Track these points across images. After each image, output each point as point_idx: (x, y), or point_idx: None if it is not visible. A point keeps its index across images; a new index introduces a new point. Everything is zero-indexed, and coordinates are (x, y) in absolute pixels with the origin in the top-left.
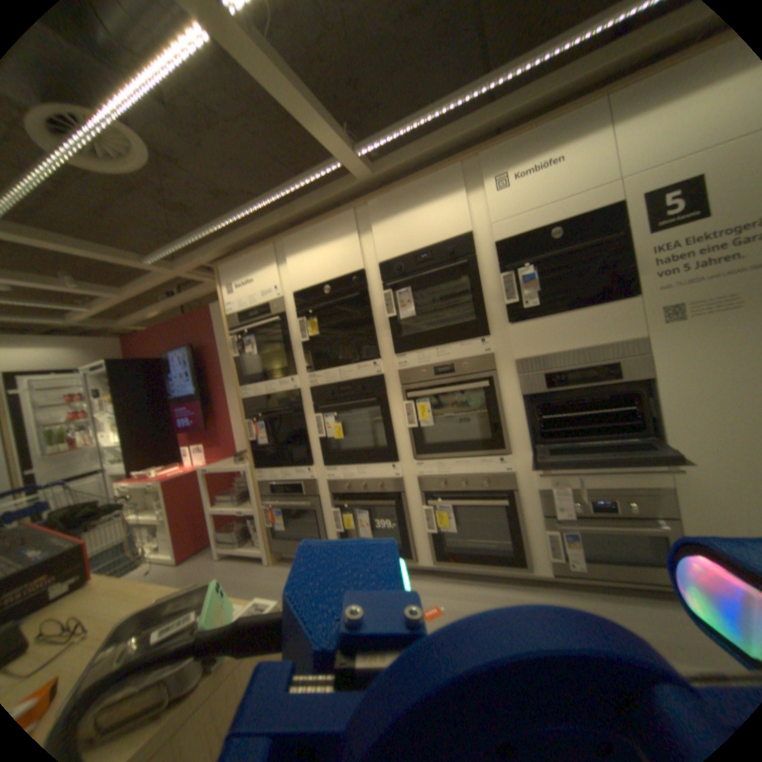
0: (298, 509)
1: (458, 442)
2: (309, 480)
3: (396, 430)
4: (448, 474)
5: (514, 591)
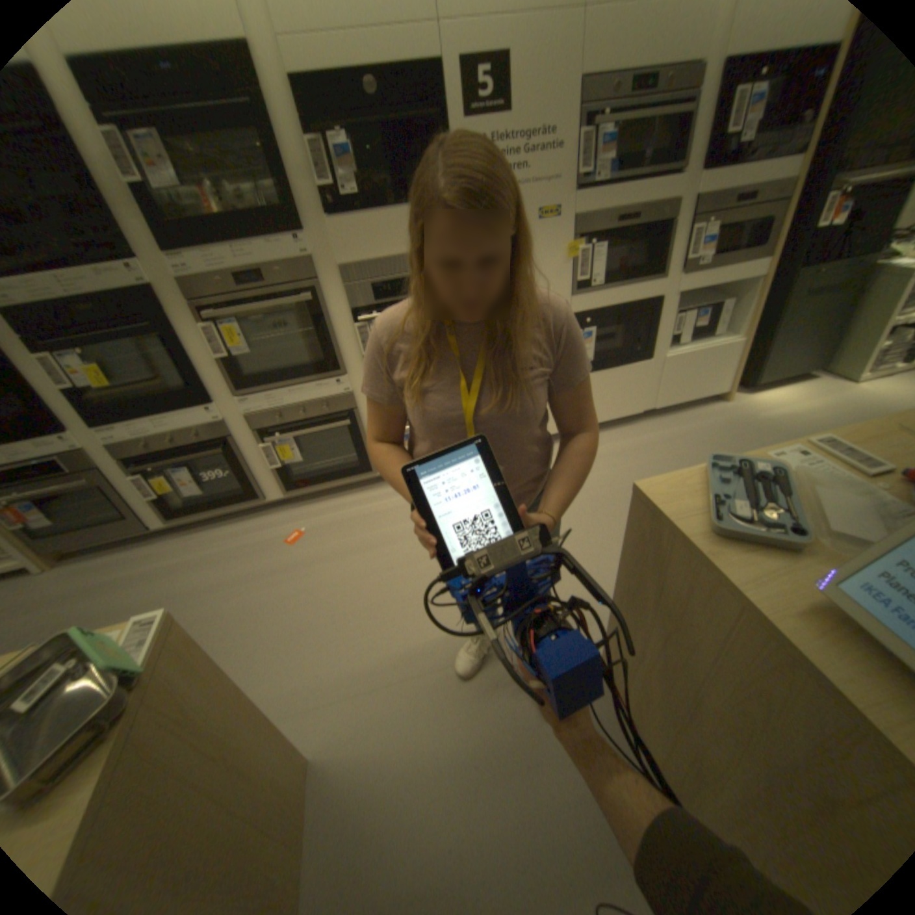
0: (64, 495)
1: (285, 369)
2: (67, 454)
3: (197, 366)
4: (280, 408)
5: (363, 493)
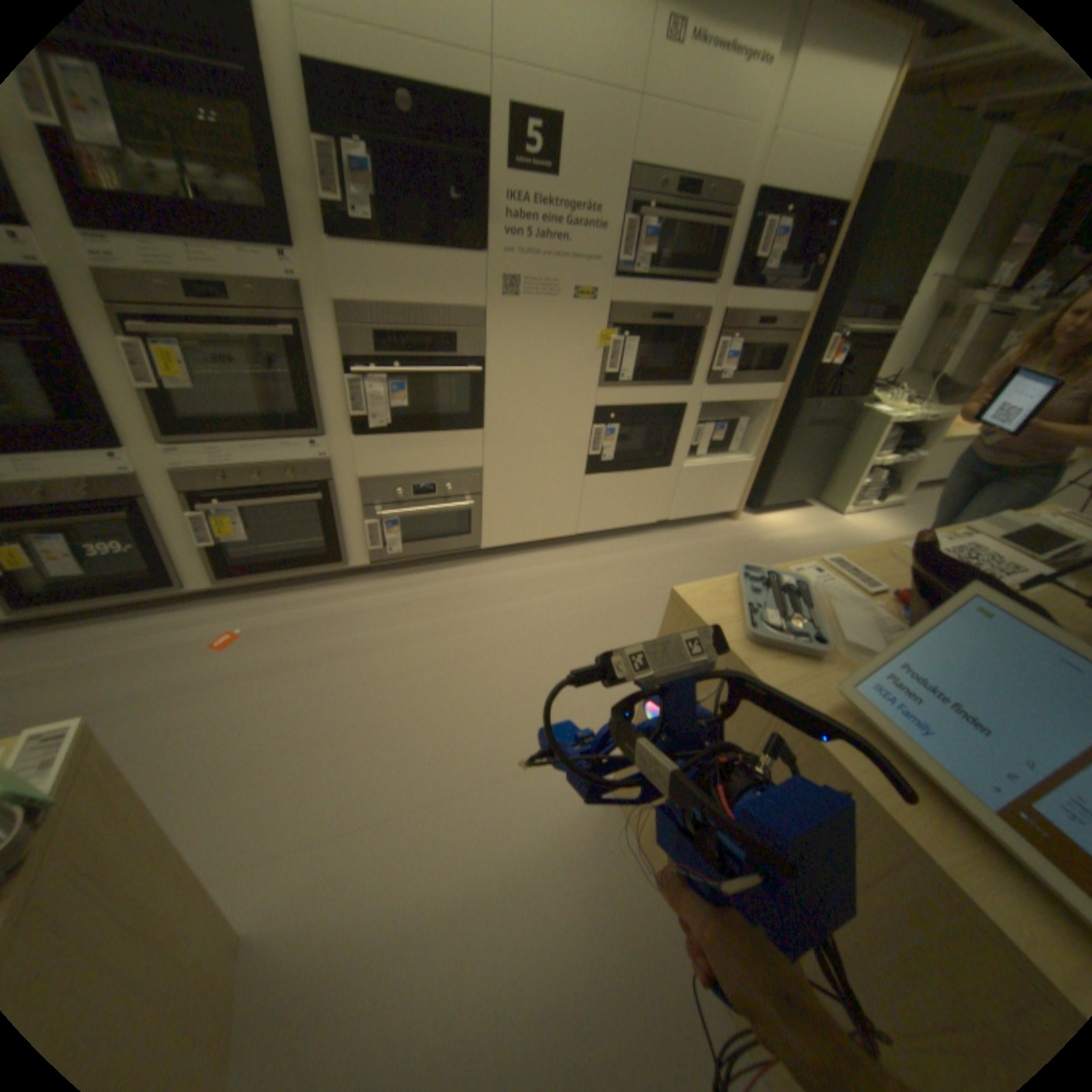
0: None
1: (238, 418)
2: None
3: (104, 394)
4: (225, 467)
5: (325, 590)
